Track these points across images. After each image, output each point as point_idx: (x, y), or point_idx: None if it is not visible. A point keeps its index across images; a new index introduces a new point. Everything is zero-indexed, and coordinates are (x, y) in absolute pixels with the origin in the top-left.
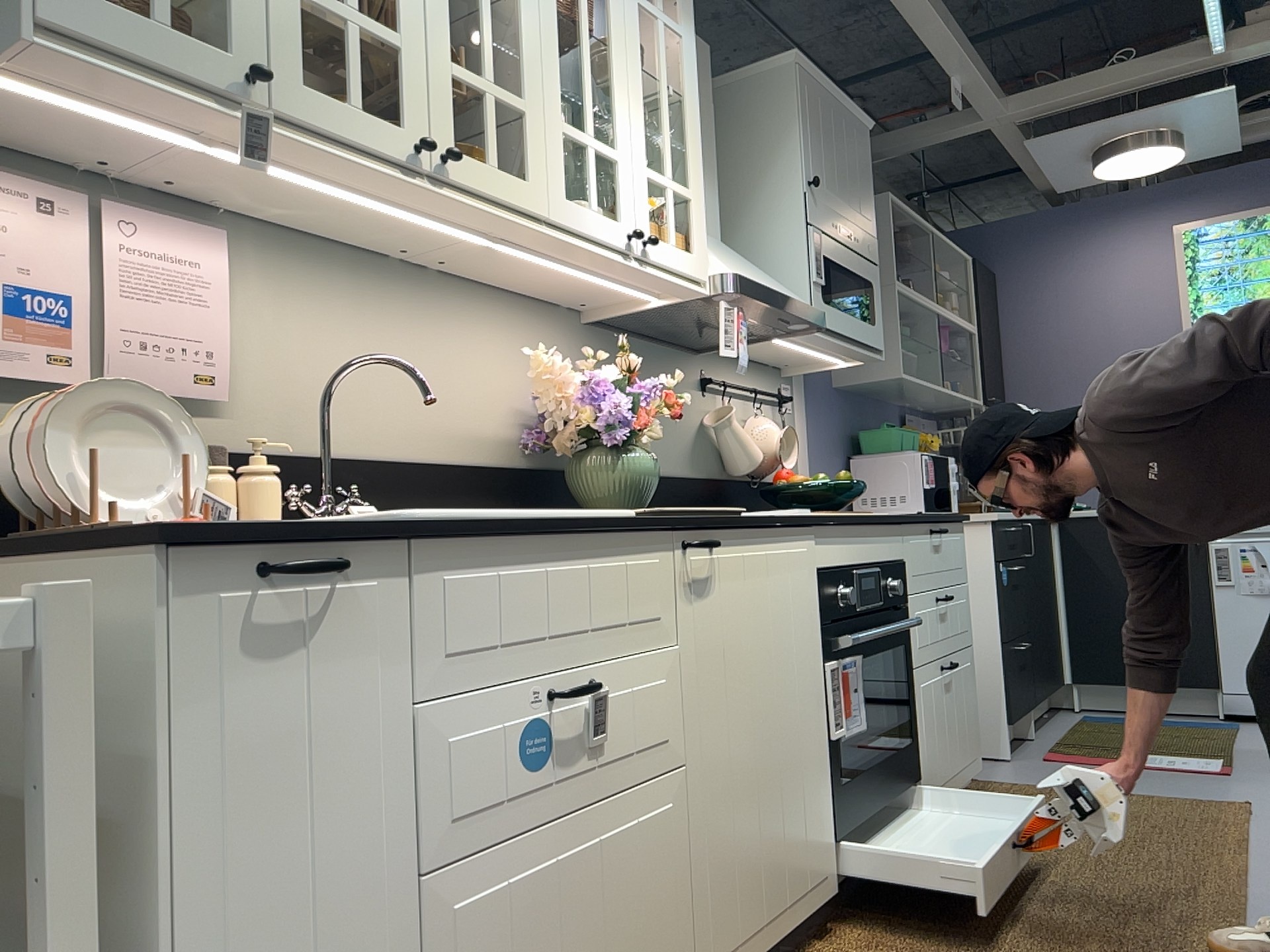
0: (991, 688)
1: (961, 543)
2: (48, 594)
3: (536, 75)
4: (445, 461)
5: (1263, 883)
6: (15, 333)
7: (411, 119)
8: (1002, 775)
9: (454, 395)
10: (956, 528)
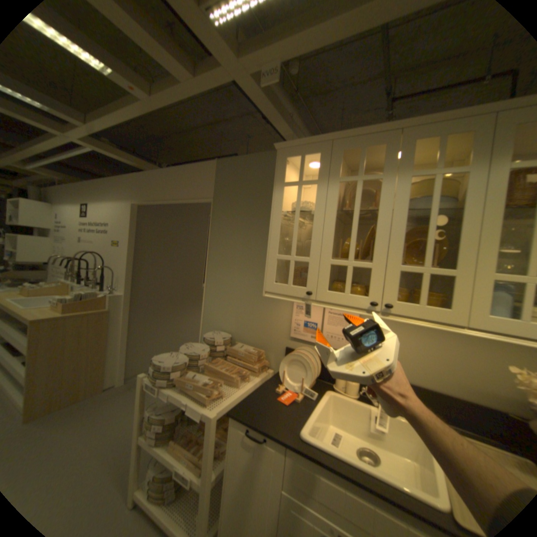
0: None
1: None
2: (208, 418)
3: (471, 253)
4: (460, 397)
5: None
6: (305, 330)
7: (373, 293)
8: None
9: (473, 371)
10: None
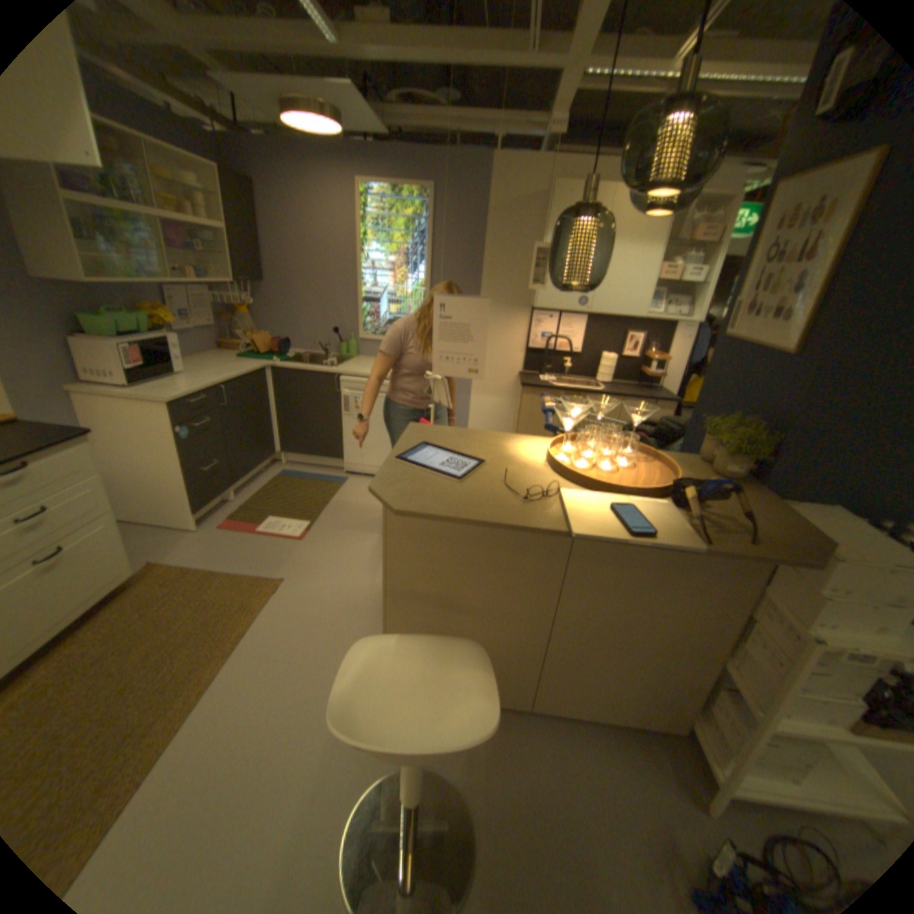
0: (179, 497)
1: (75, 455)
2: None
3: None
4: None
5: (207, 700)
6: None
7: None
8: (172, 554)
9: None
10: (63, 448)
